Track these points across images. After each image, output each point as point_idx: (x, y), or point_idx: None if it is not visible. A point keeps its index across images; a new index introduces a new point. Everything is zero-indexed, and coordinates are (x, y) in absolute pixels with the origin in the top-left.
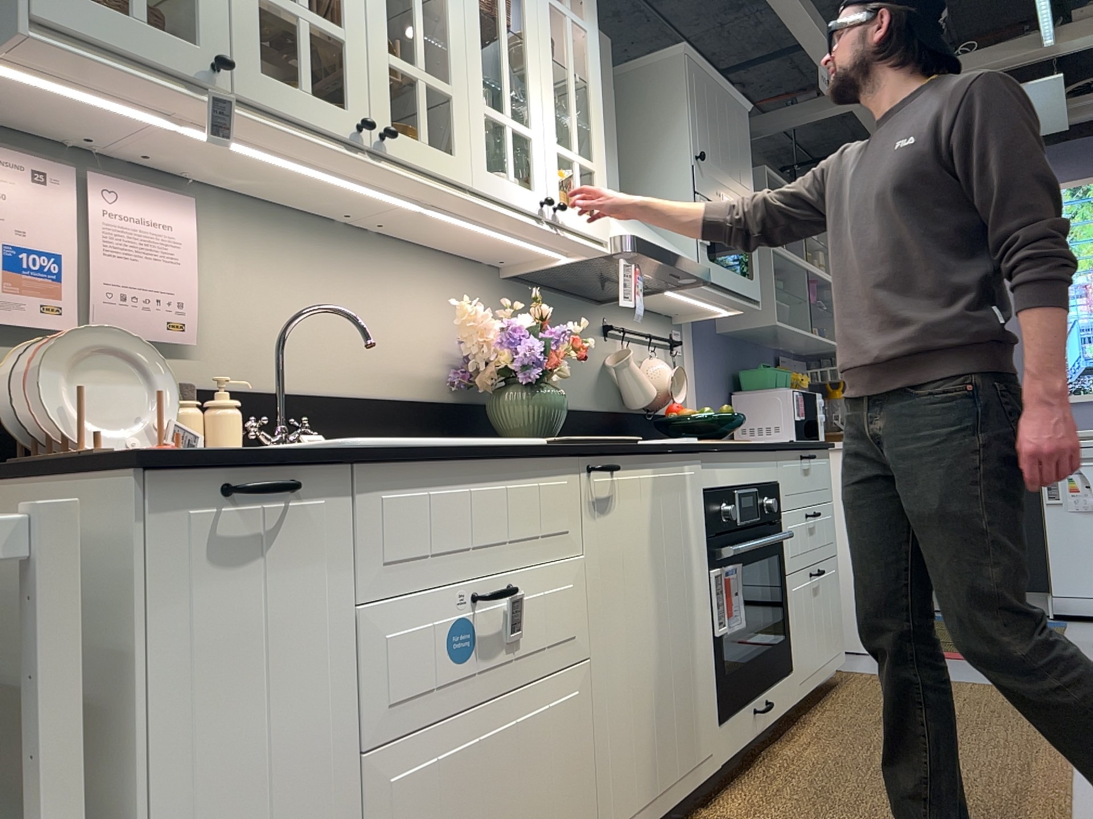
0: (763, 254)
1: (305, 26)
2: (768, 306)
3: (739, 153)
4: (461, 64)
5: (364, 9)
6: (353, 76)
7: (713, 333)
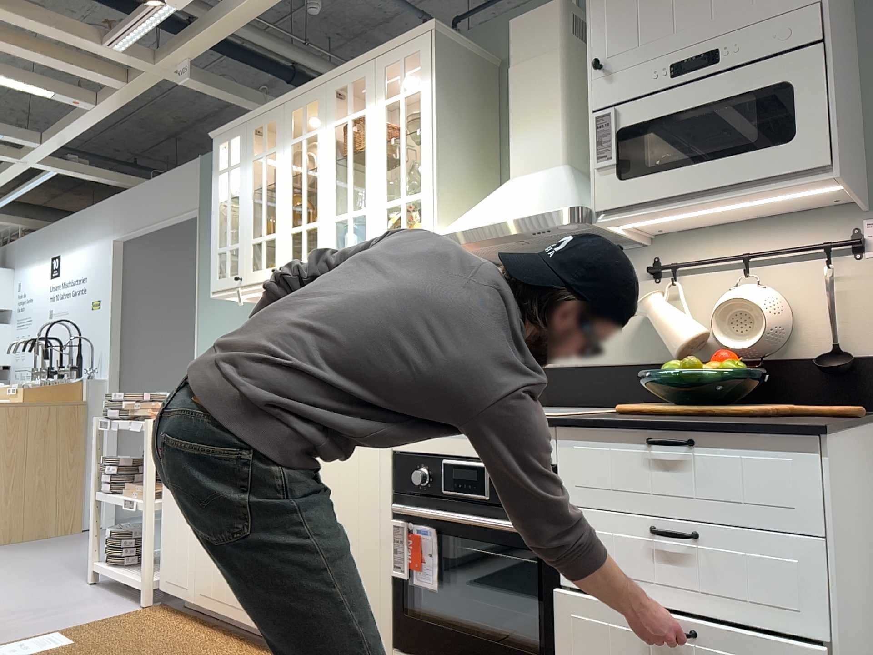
0: None
1: (263, 242)
2: None
3: None
4: (322, 204)
5: (282, 216)
6: (277, 250)
7: None
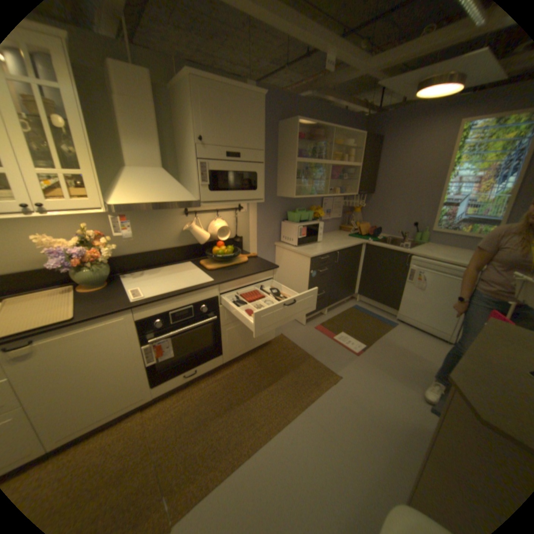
0: (293, 163)
1: None
2: (292, 189)
3: (249, 124)
4: None
5: None
6: None
7: (272, 197)
